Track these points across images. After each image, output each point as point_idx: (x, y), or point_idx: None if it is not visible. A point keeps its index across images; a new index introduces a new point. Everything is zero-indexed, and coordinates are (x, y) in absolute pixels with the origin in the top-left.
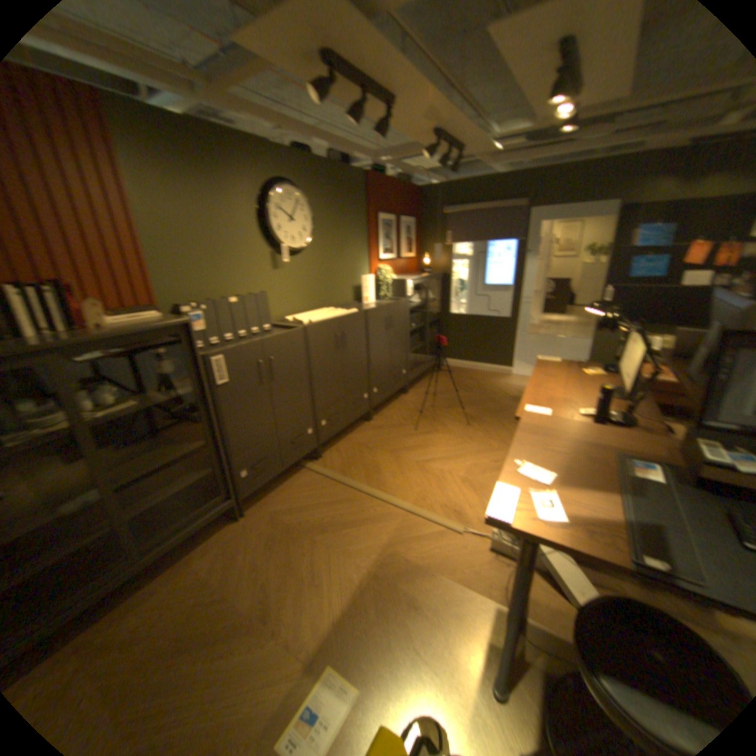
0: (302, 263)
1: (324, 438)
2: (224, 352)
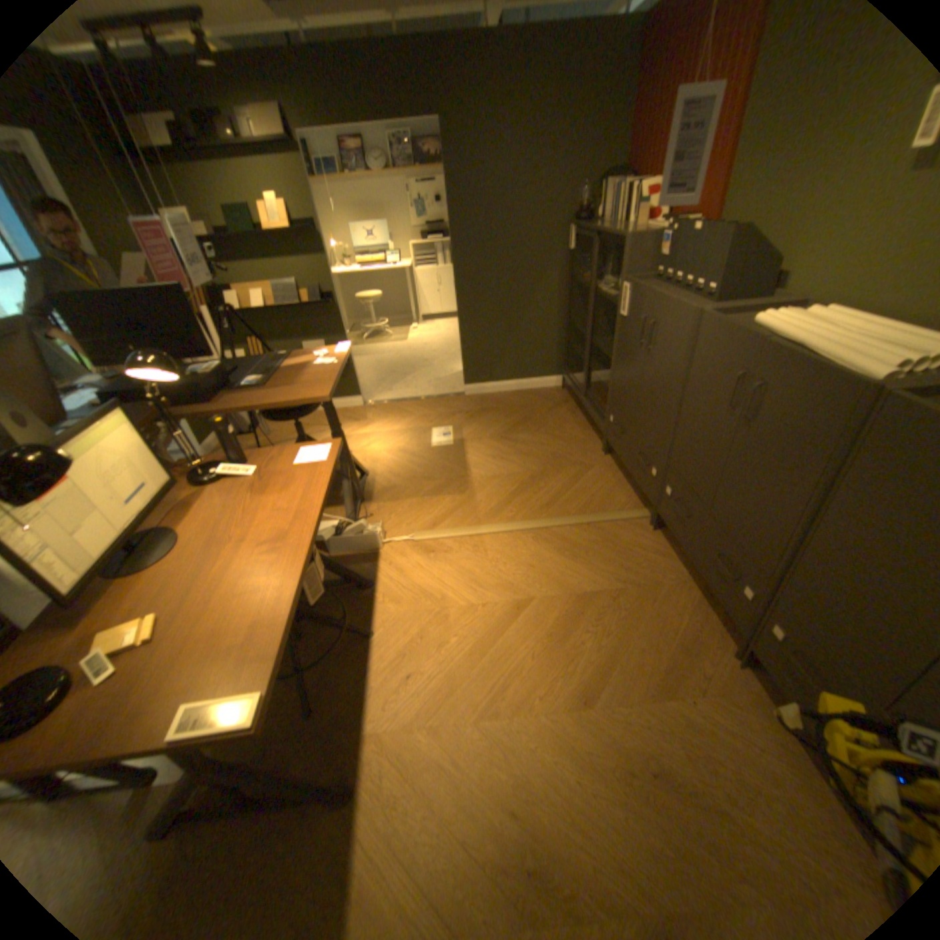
0: None
1: (663, 515)
2: (632, 284)
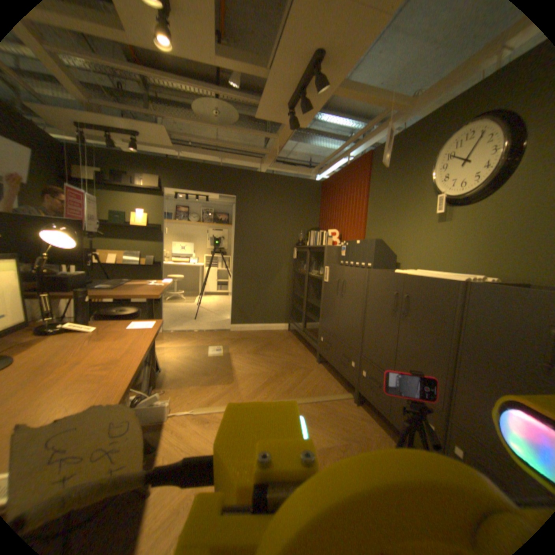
0: (488, 211)
1: (362, 391)
2: (330, 266)
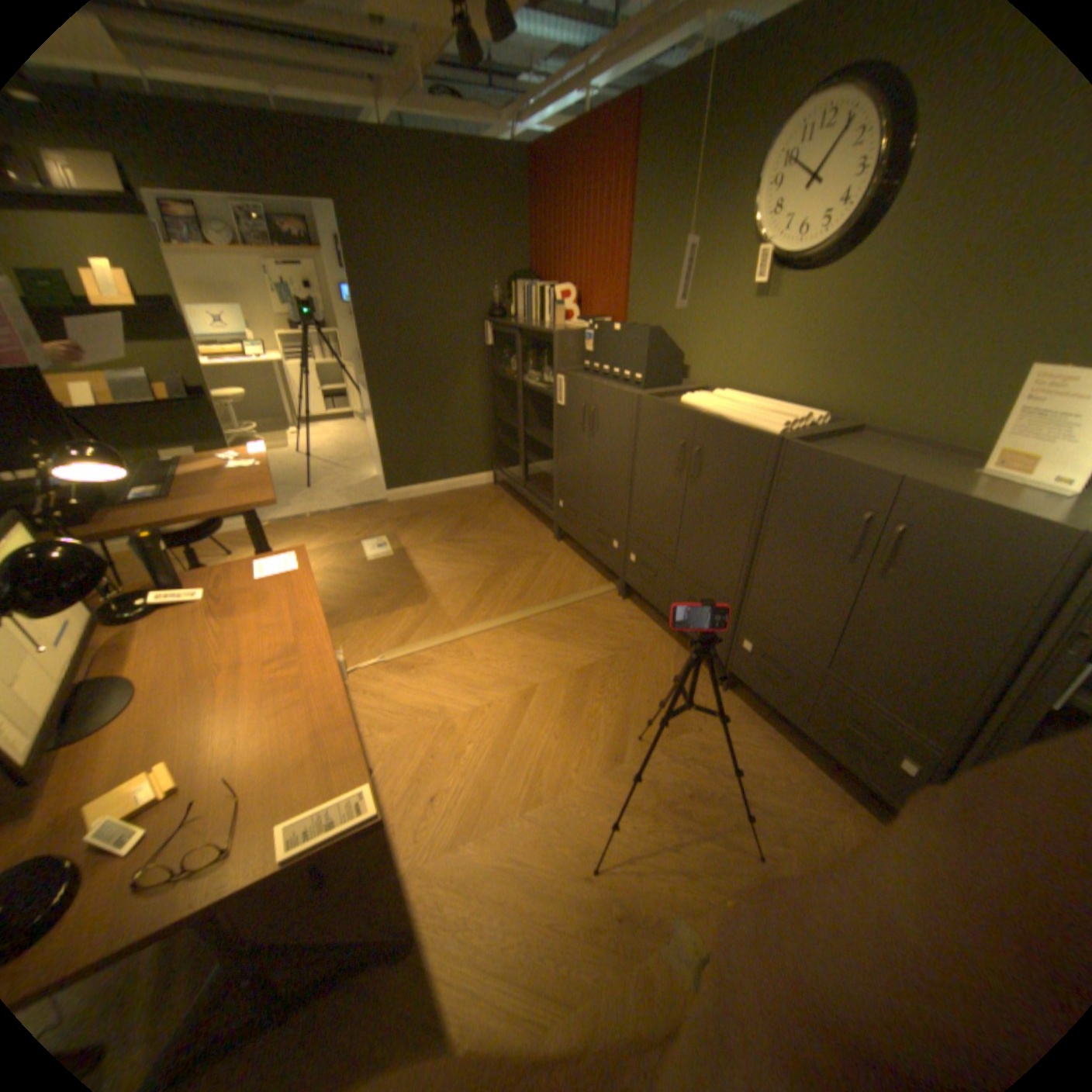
0: (836, 290)
1: (633, 582)
2: (569, 377)
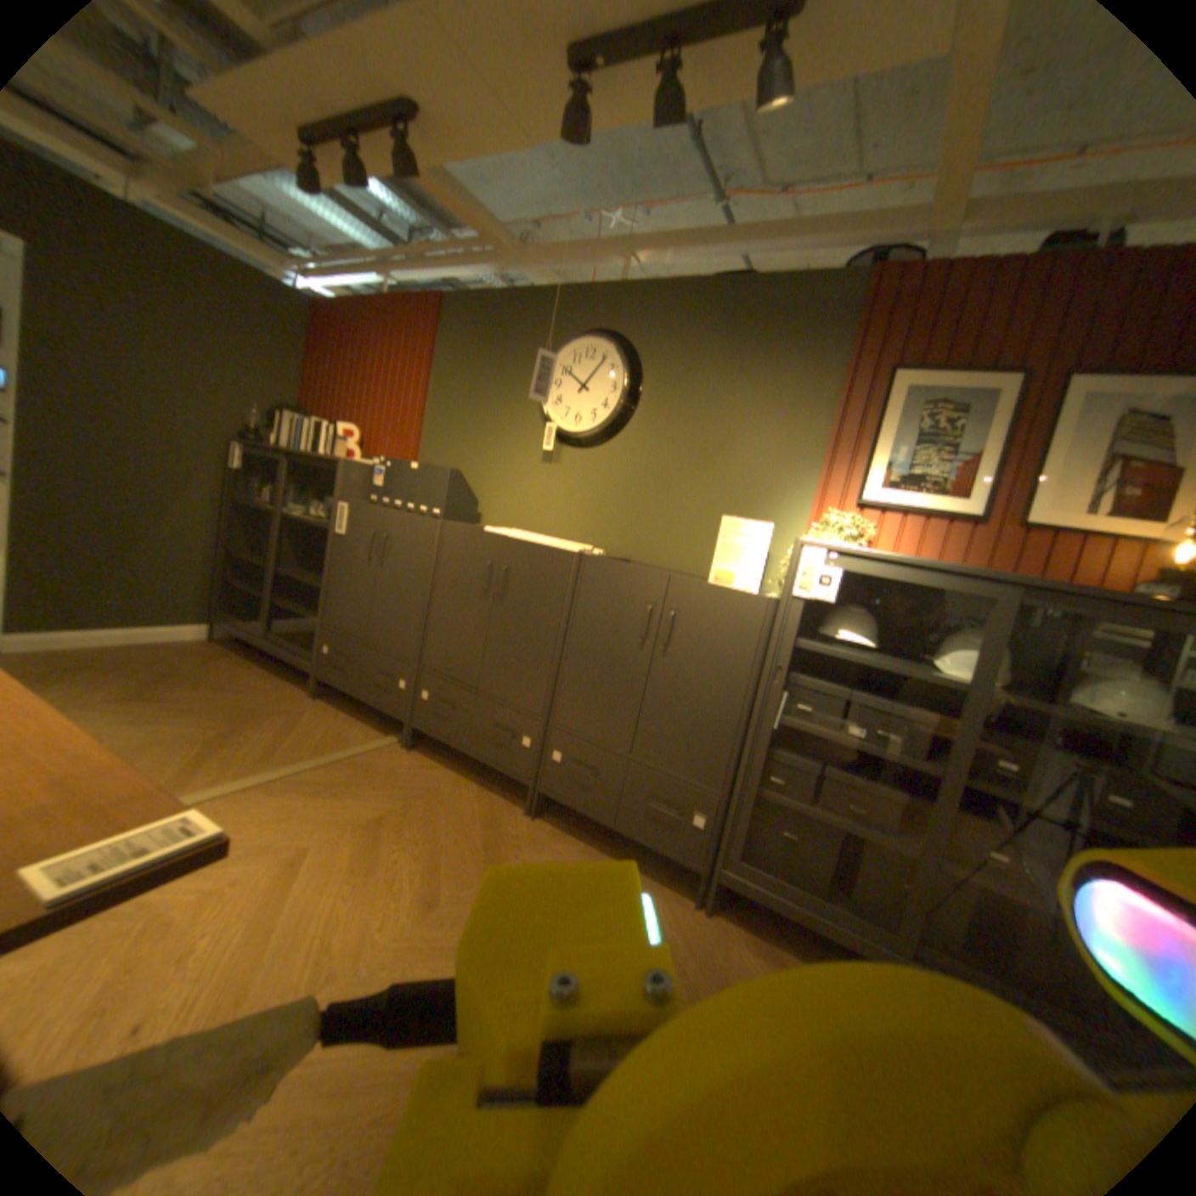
0: (599, 463)
1: (422, 723)
2: (353, 503)
